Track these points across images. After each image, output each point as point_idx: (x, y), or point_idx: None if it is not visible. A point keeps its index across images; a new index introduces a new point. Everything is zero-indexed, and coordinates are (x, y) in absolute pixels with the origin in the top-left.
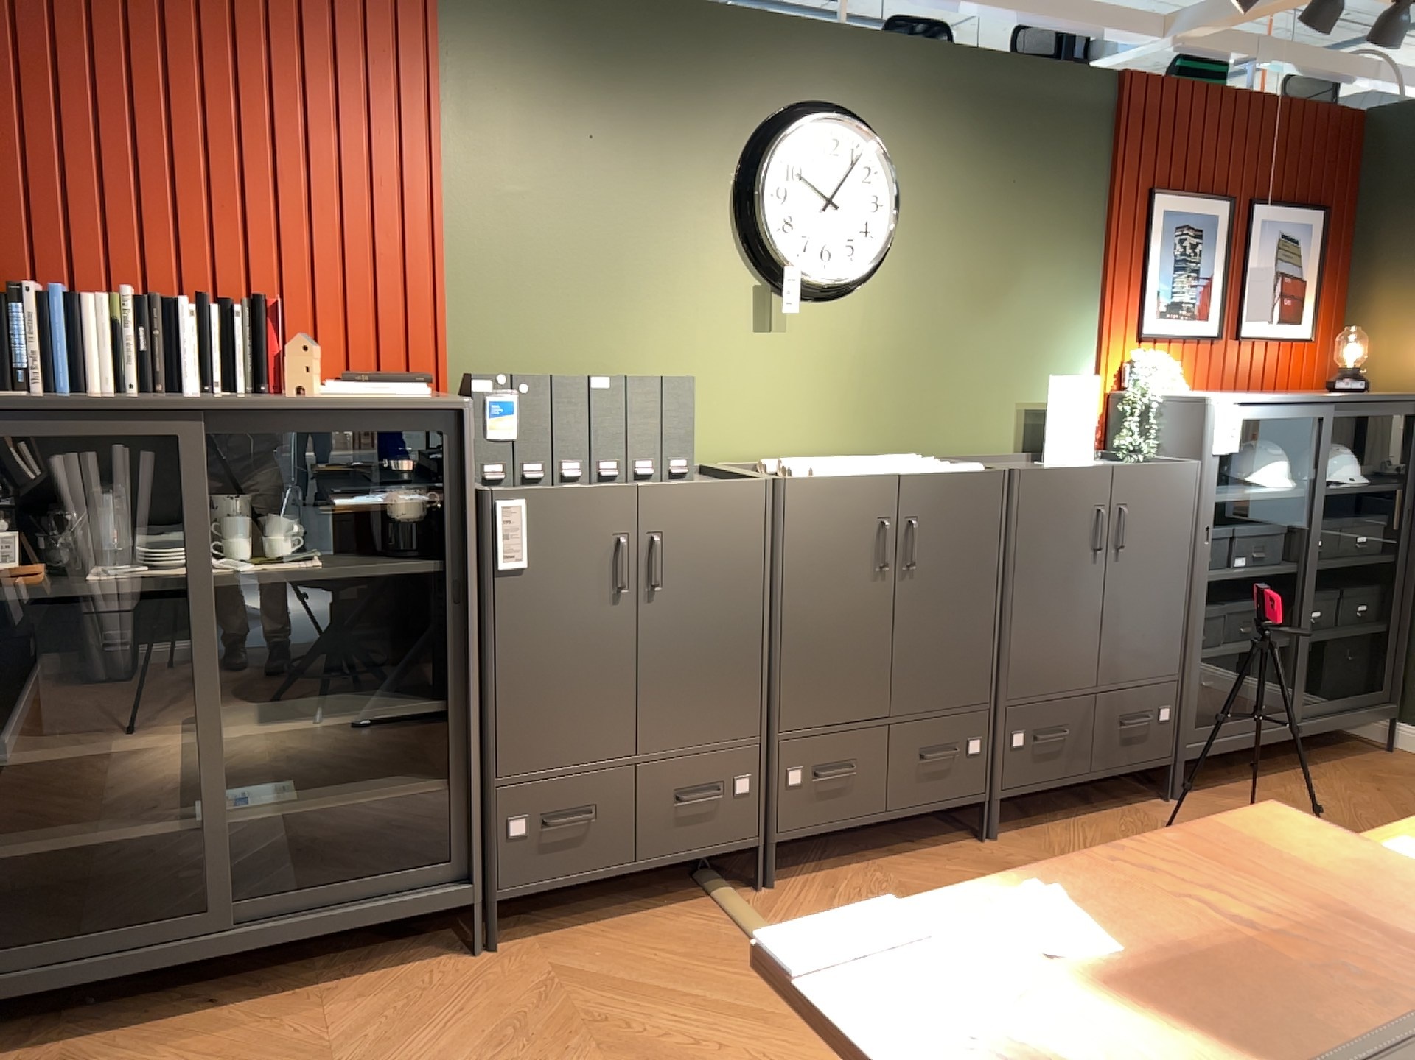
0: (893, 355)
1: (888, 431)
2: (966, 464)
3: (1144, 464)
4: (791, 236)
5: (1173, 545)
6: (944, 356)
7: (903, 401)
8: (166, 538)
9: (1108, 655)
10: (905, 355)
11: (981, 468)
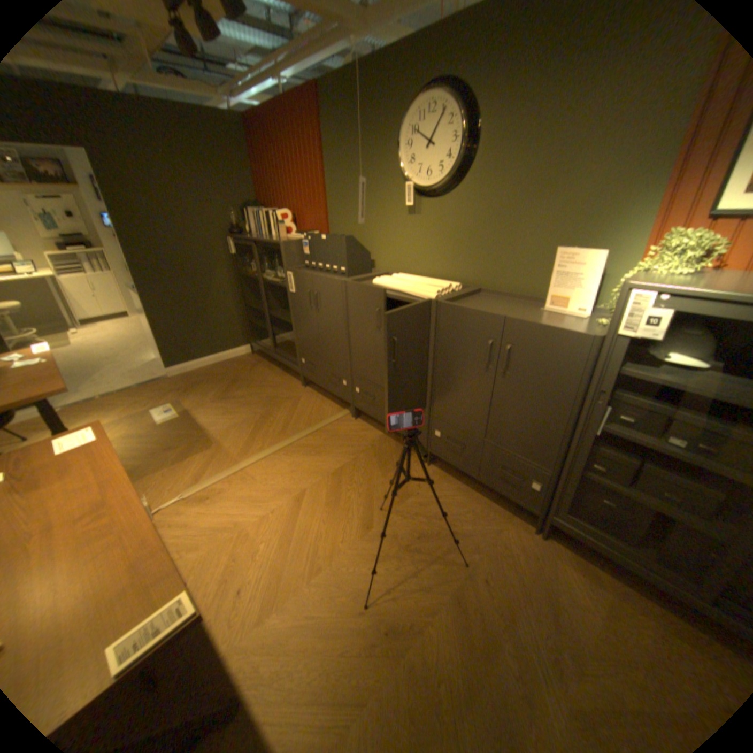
0: (471, 227)
1: (466, 270)
2: (429, 293)
3: (539, 321)
4: (413, 166)
5: (557, 387)
6: (503, 228)
7: (475, 254)
8: (280, 270)
9: (493, 426)
10: (478, 228)
11: (433, 296)
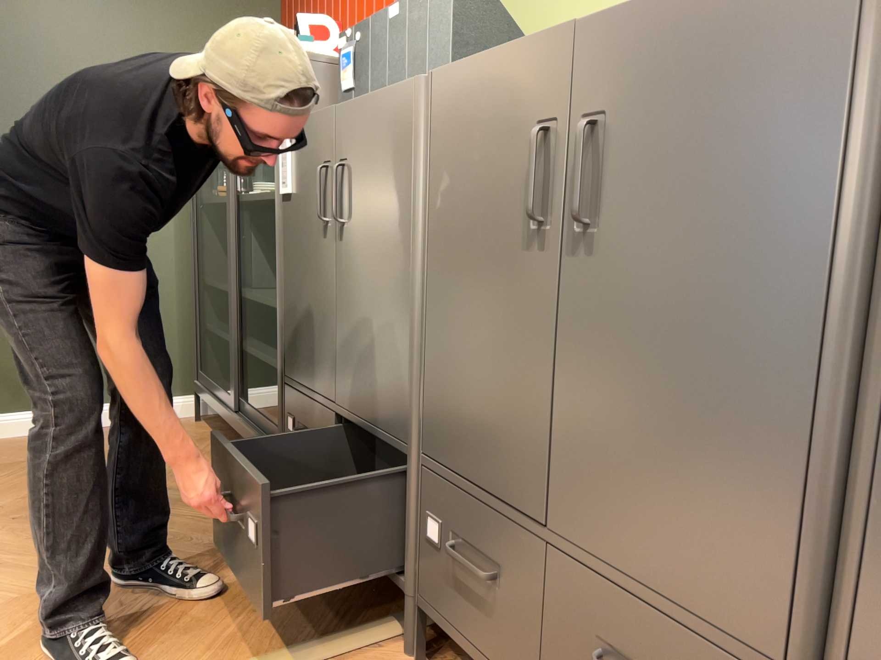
0: None
1: None
2: None
3: None
4: None
5: None
6: None
7: None
8: None
9: None
10: None
11: None
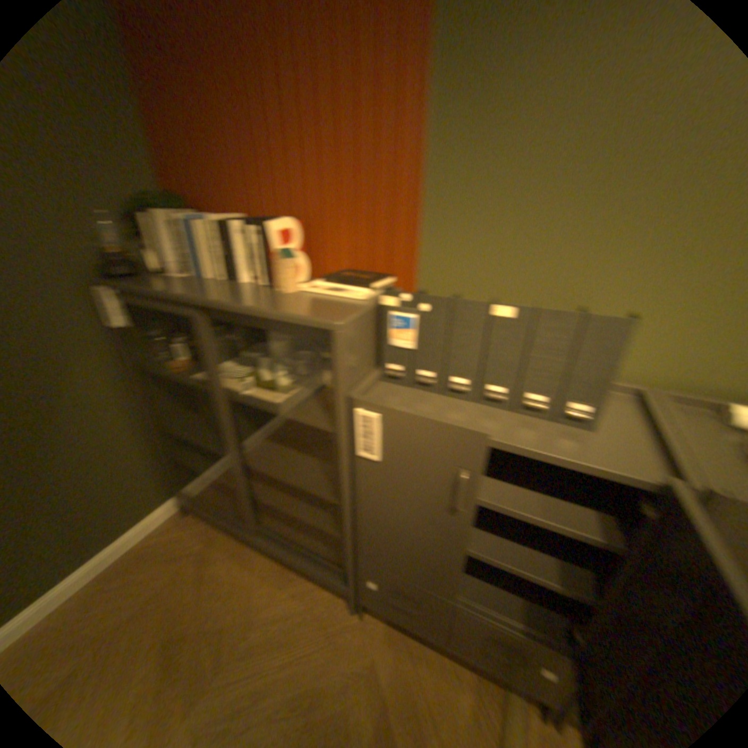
0: None
1: None
2: None
3: None
4: None
5: None
6: None
7: None
8: (250, 354)
9: None
10: None
11: None
